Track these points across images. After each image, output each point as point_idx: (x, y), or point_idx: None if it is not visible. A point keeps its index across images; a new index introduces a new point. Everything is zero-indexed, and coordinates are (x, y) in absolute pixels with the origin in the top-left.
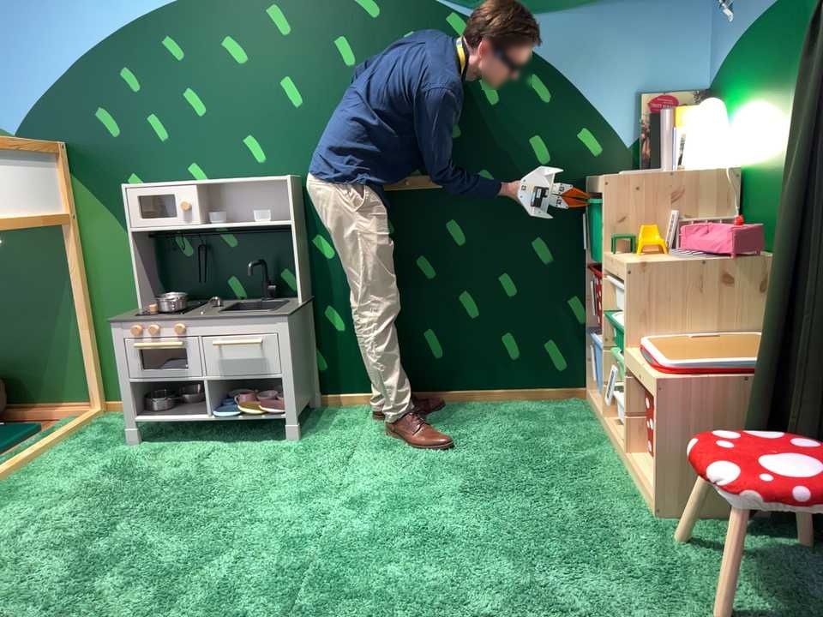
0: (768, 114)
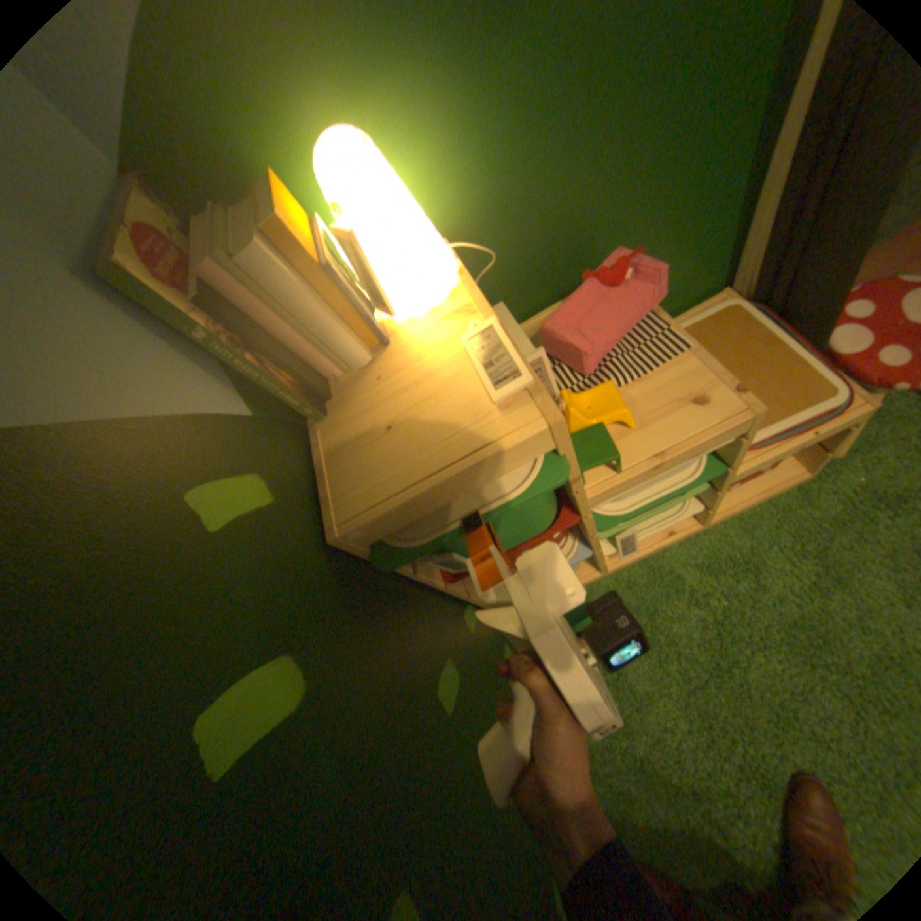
0: (487, 77)
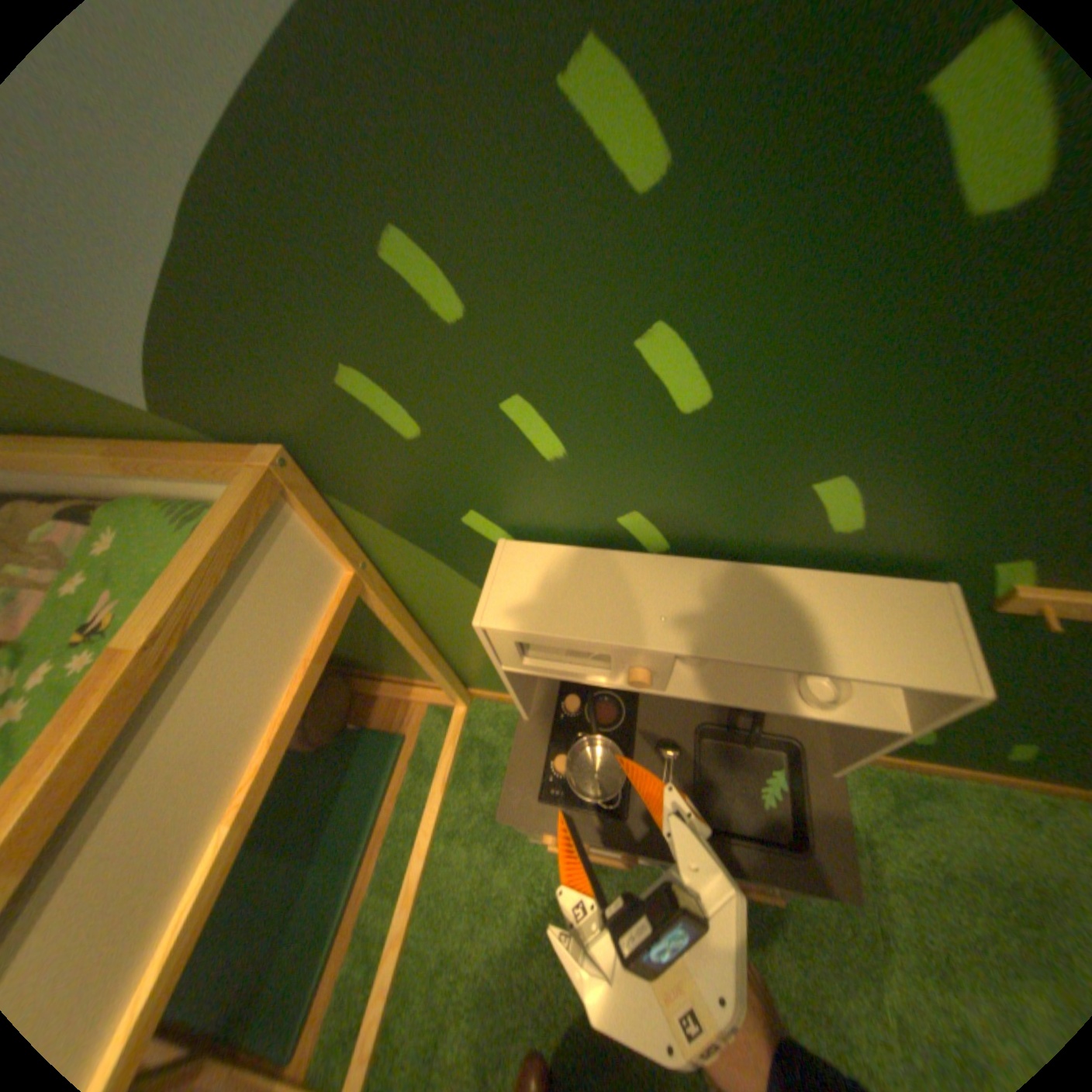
0: None
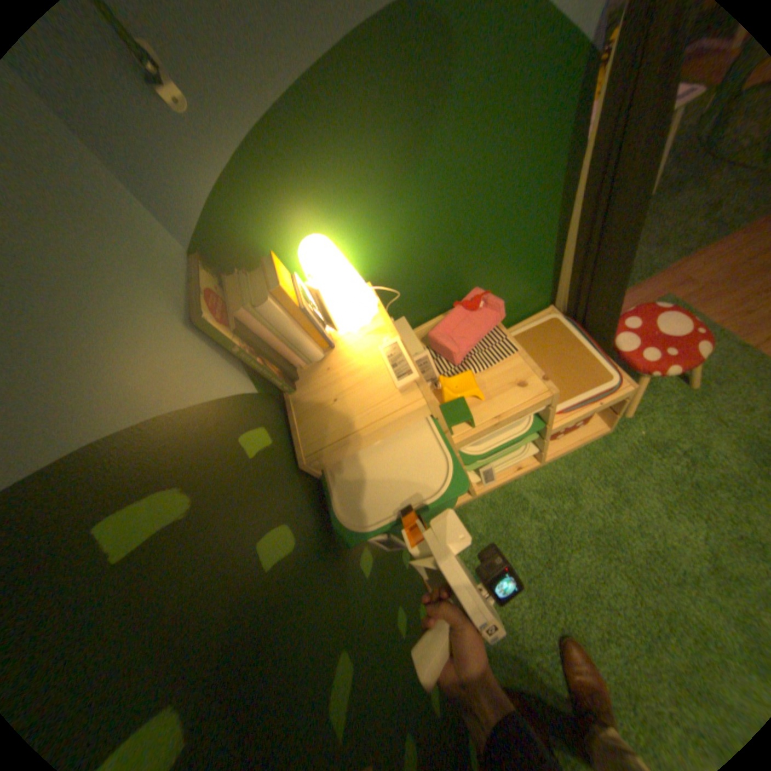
0: (396, 203)
